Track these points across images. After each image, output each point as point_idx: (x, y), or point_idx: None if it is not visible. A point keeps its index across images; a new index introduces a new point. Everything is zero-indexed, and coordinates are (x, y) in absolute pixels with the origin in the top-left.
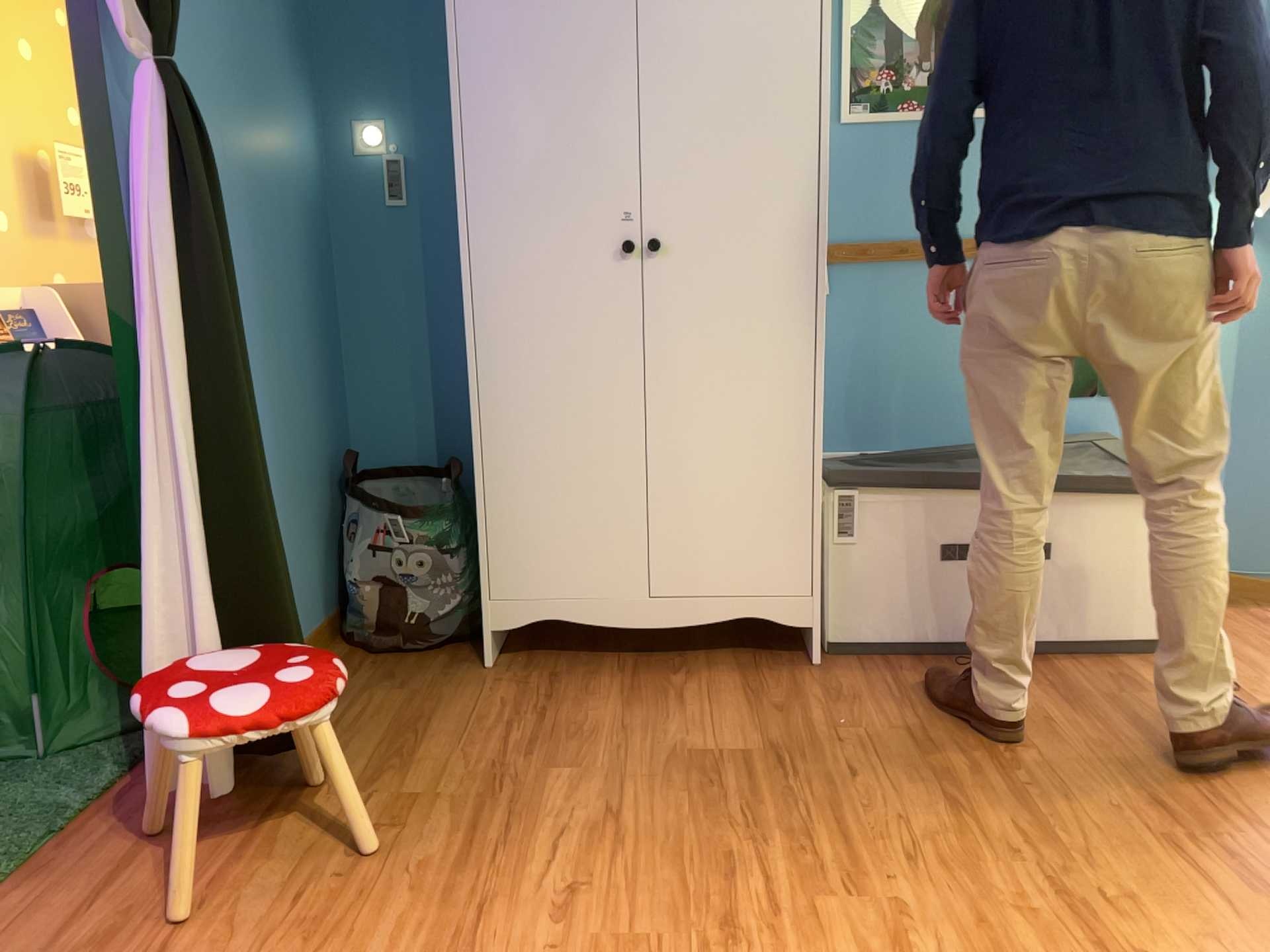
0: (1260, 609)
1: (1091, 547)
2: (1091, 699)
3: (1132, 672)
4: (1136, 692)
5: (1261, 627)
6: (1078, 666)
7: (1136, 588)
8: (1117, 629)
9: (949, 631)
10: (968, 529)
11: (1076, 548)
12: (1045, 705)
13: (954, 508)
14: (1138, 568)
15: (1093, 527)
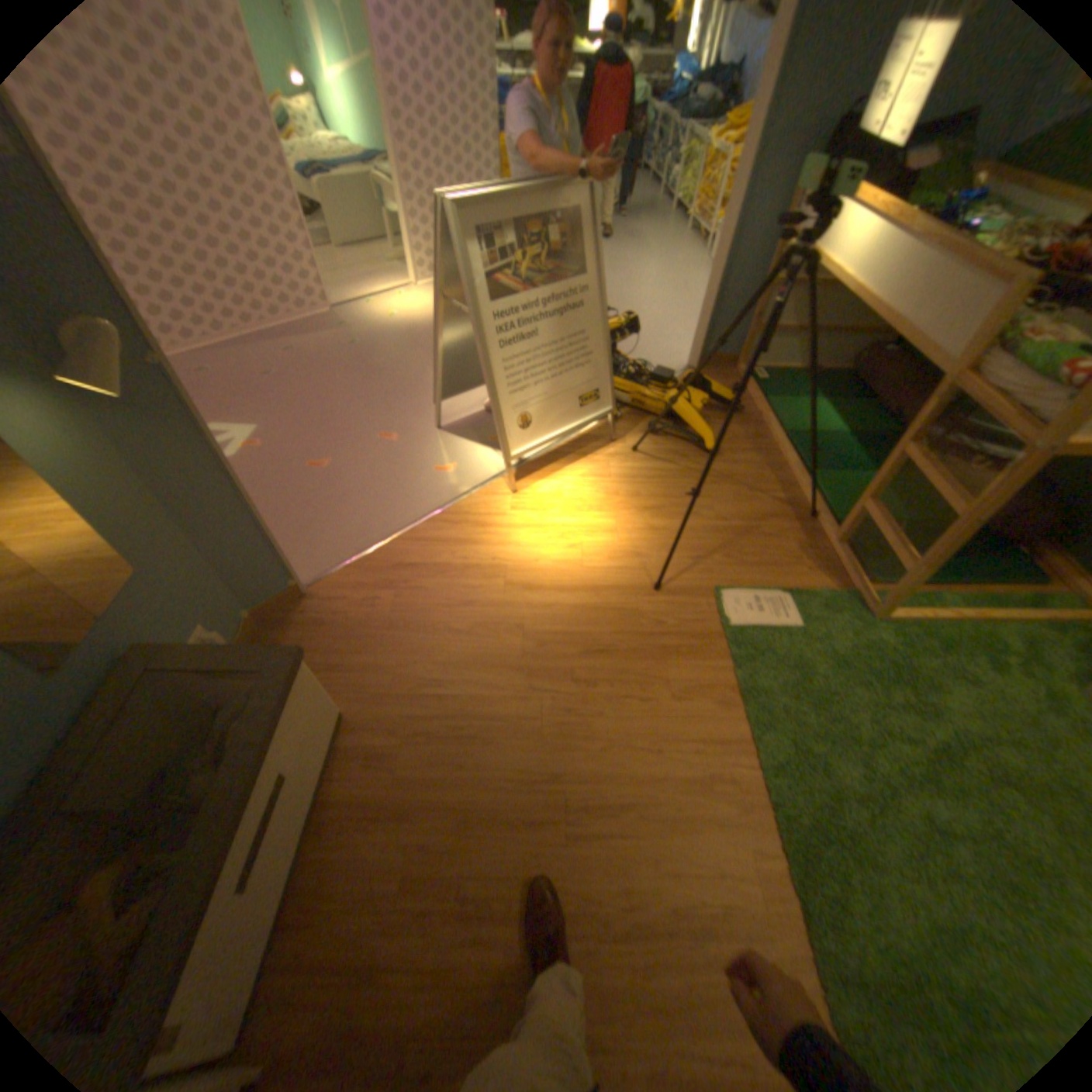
0: (291, 614)
1: (289, 739)
2: (390, 800)
3: (358, 749)
4: (388, 762)
5: (319, 631)
6: (336, 784)
7: (315, 715)
8: (322, 740)
9: (273, 893)
10: (233, 860)
11: (284, 753)
12: (392, 841)
13: (216, 875)
14: (309, 709)
15: (282, 732)
